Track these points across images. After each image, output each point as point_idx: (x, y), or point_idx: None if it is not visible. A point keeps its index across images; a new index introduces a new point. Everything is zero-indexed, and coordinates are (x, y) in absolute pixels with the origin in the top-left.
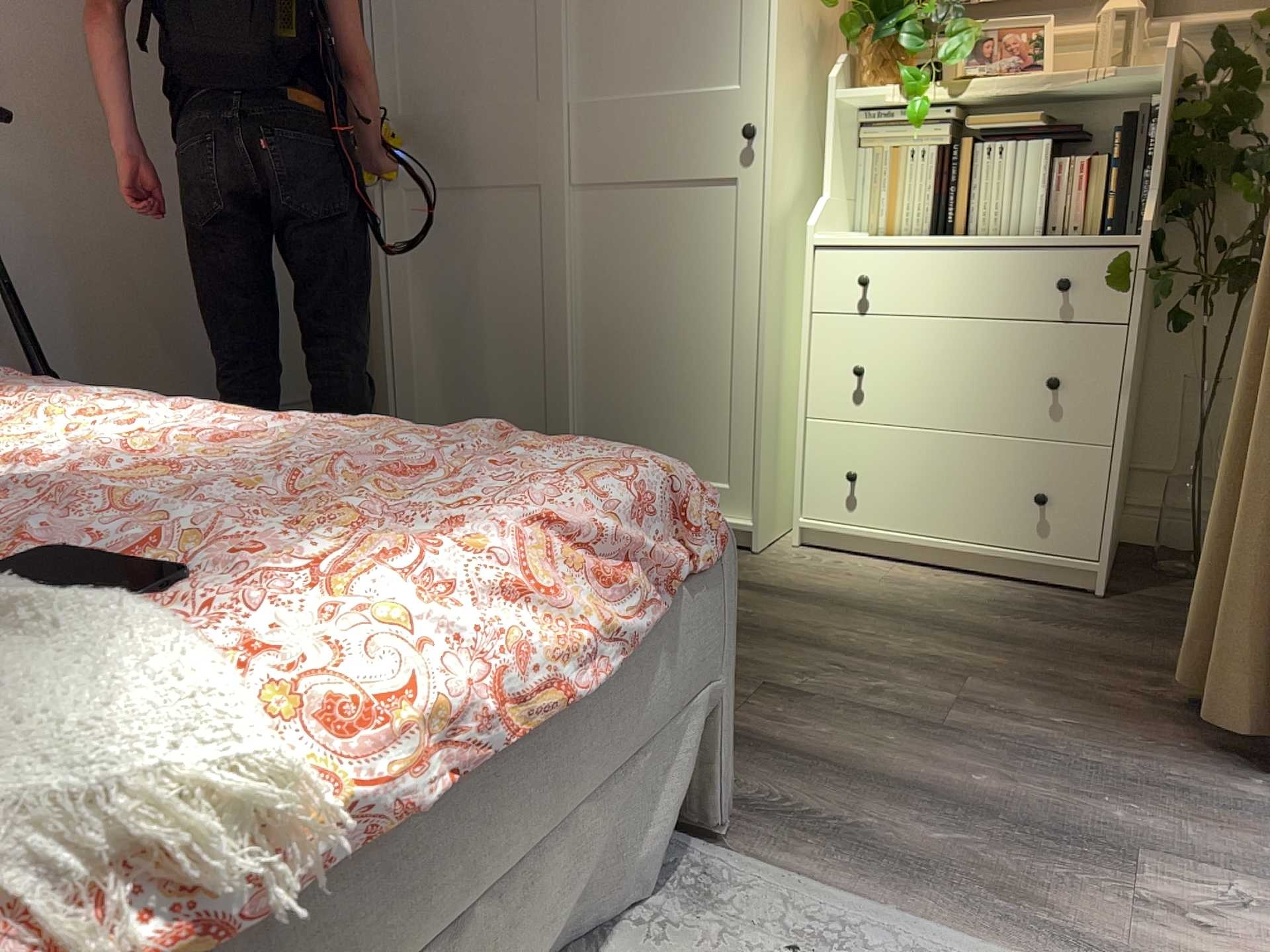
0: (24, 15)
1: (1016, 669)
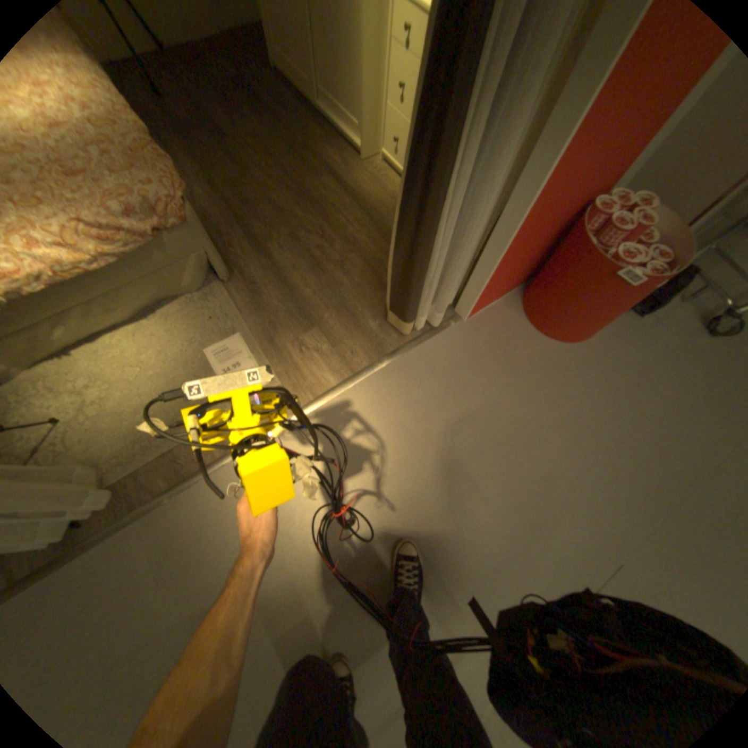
0: None
1: (376, 252)
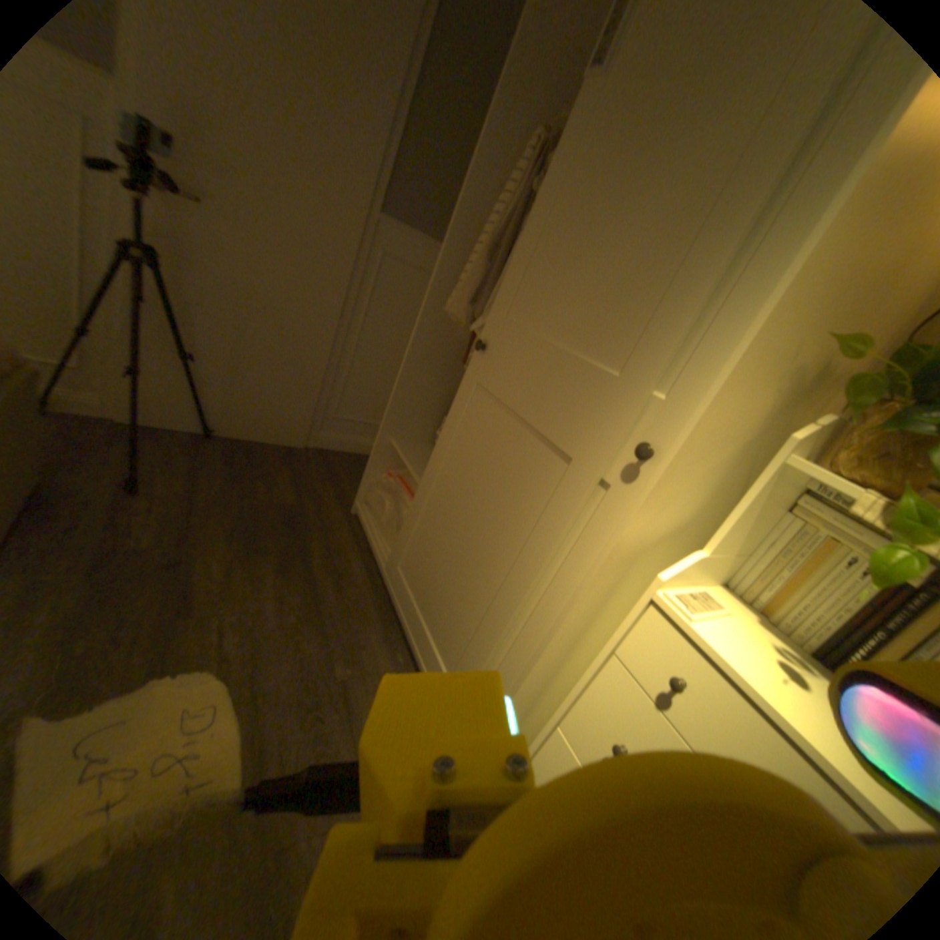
0: (259, 134)
1: None
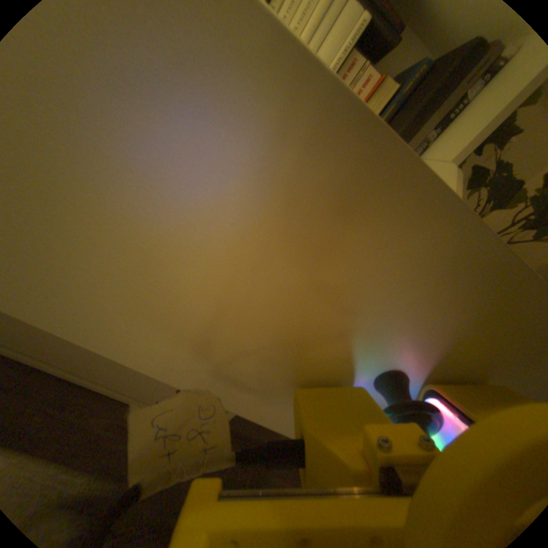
0: None
1: None
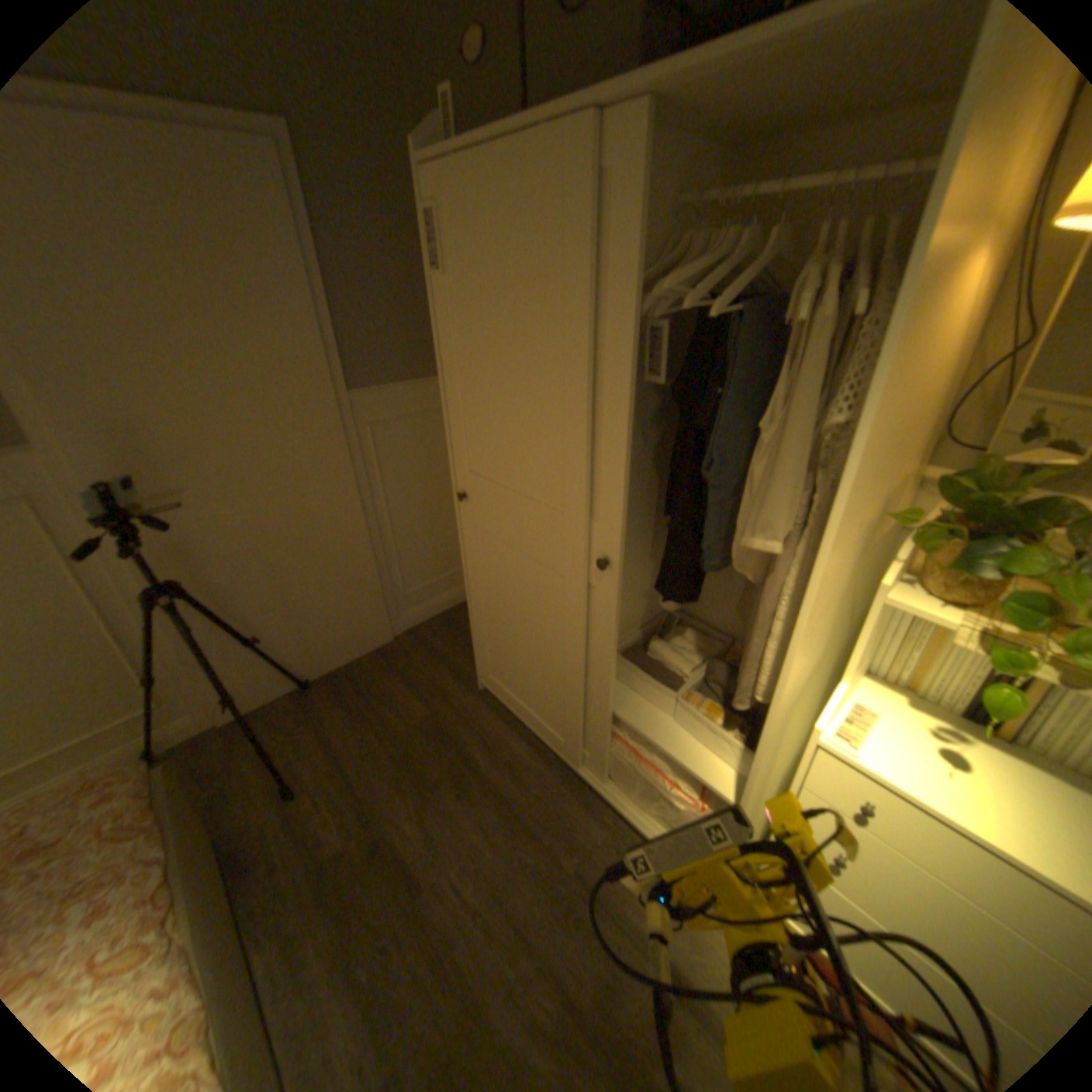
0: (195, 402)
1: None
